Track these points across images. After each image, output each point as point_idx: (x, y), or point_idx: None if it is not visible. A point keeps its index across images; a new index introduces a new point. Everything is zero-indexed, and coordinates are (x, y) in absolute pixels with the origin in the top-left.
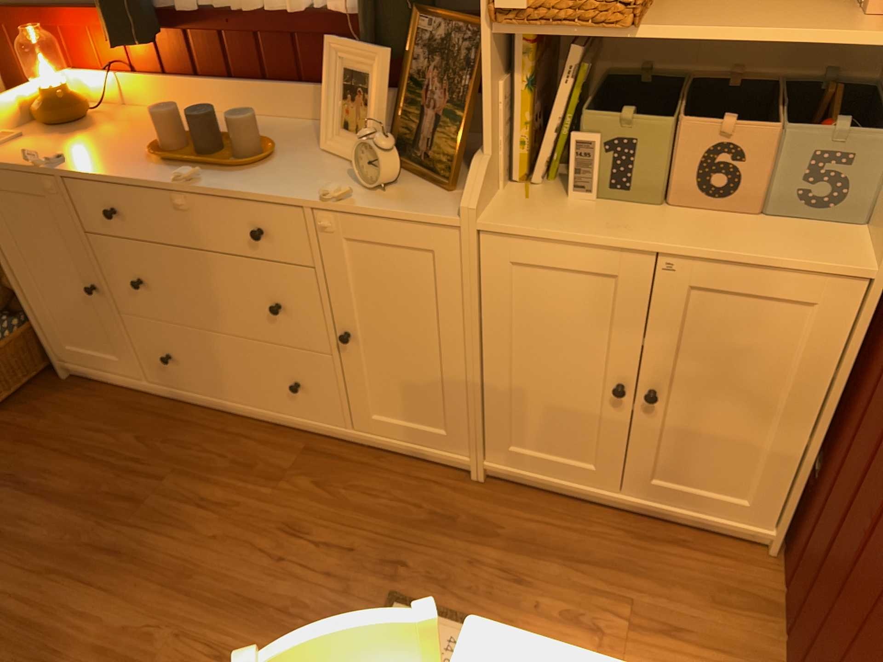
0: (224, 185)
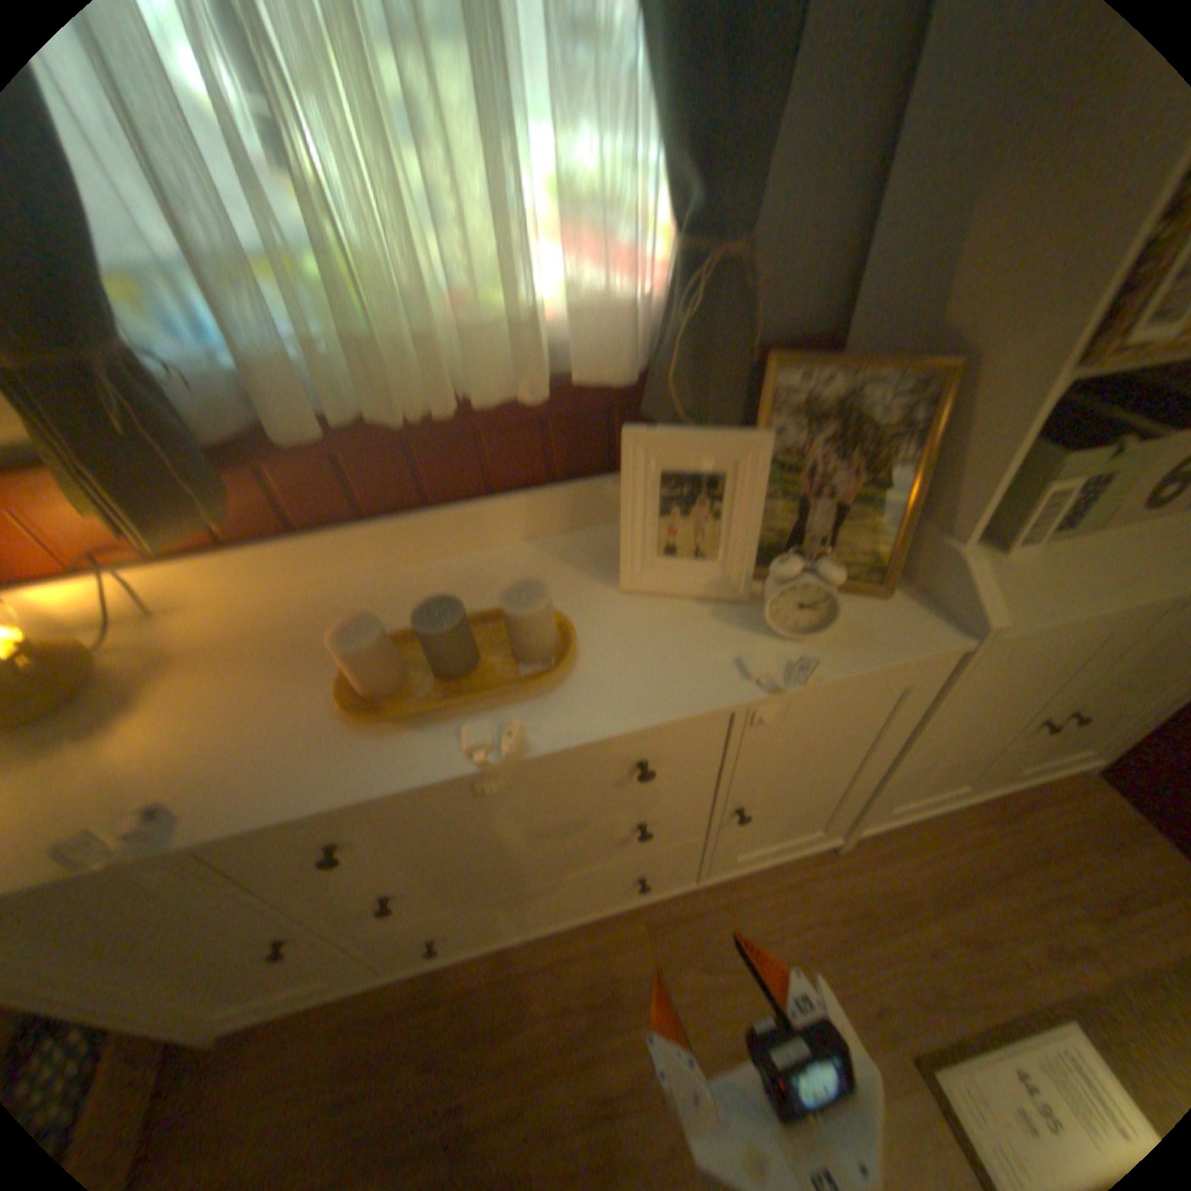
0: (561, 724)
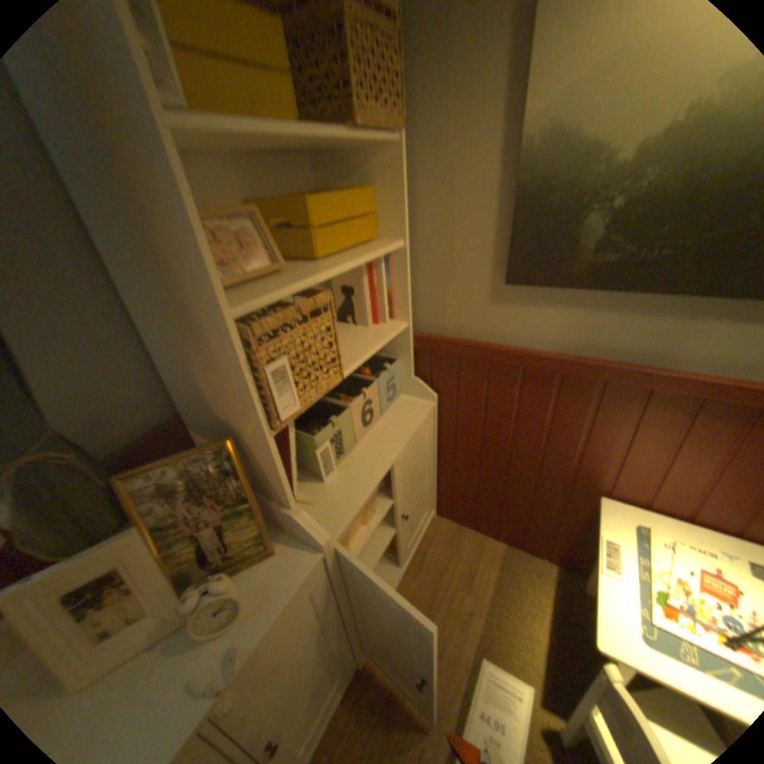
0: None
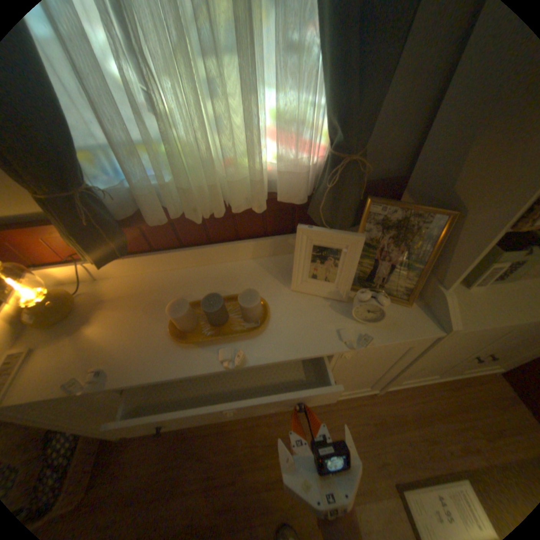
0: (260, 354)
